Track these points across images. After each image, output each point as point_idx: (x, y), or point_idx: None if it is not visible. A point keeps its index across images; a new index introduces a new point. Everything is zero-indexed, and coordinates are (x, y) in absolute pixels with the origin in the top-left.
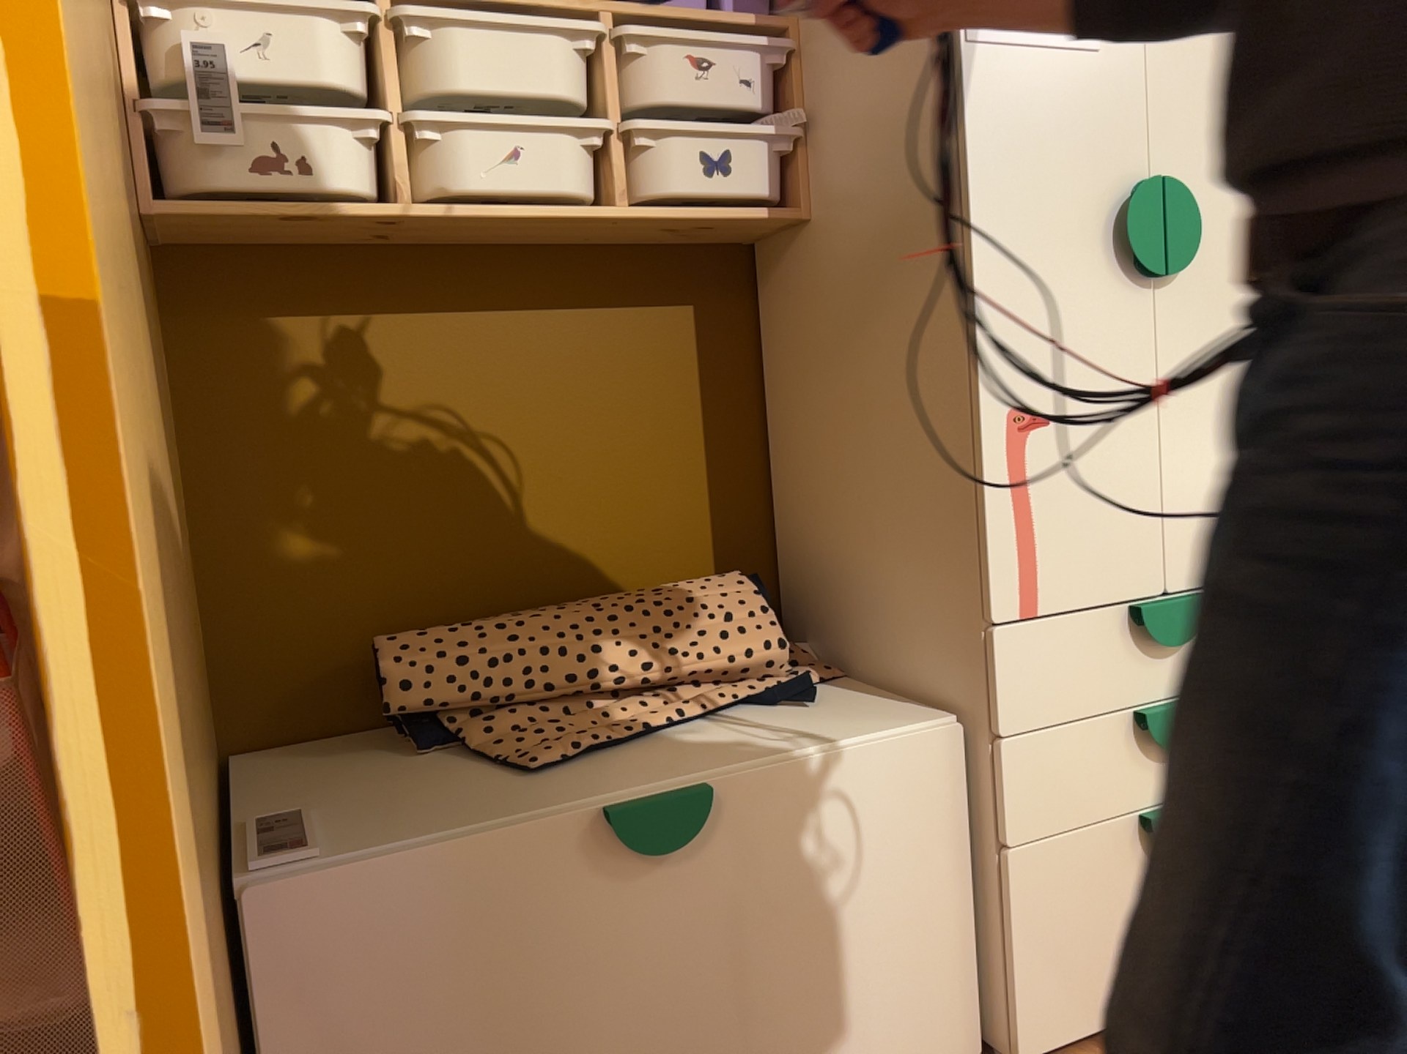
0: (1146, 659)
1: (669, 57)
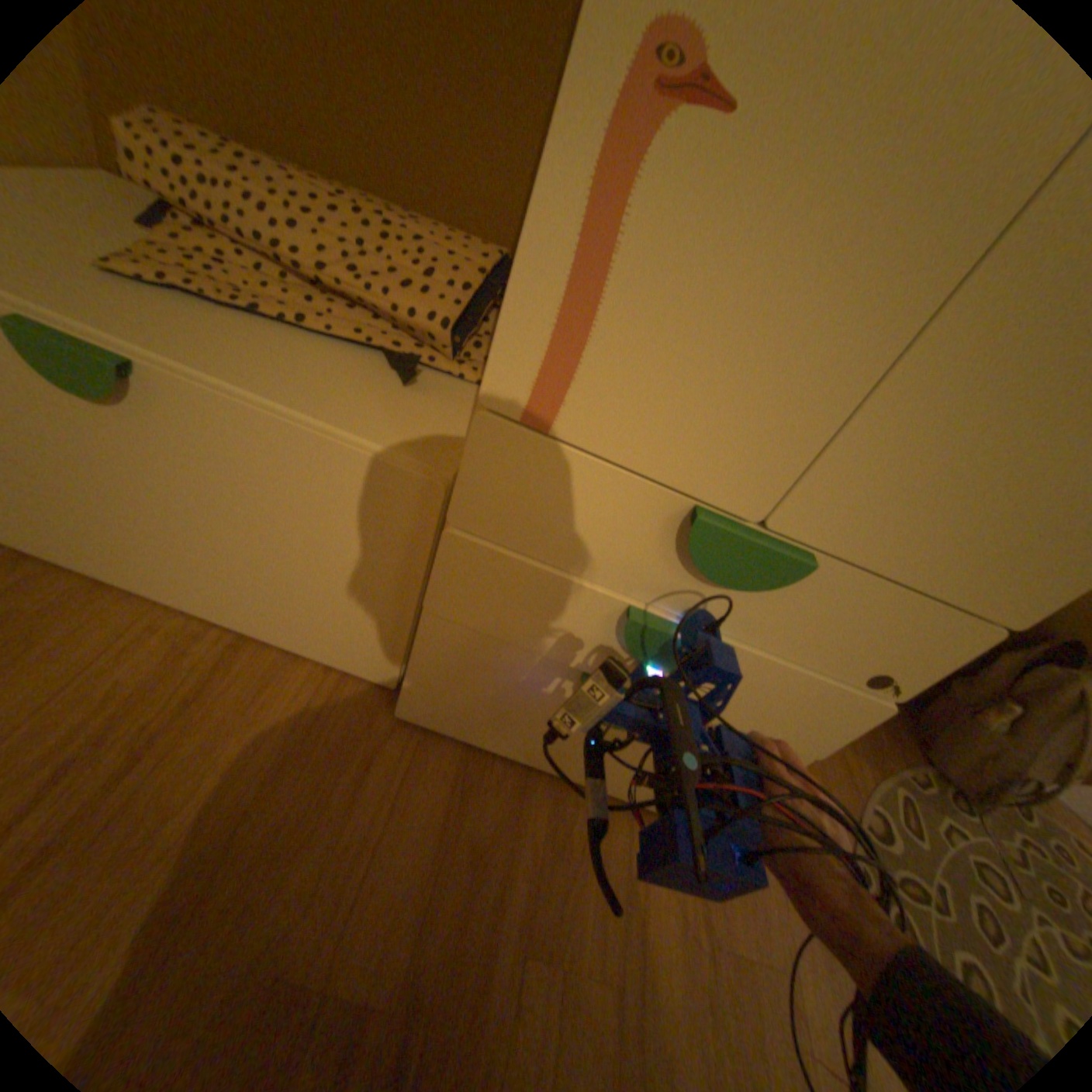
0: (677, 563)
1: None
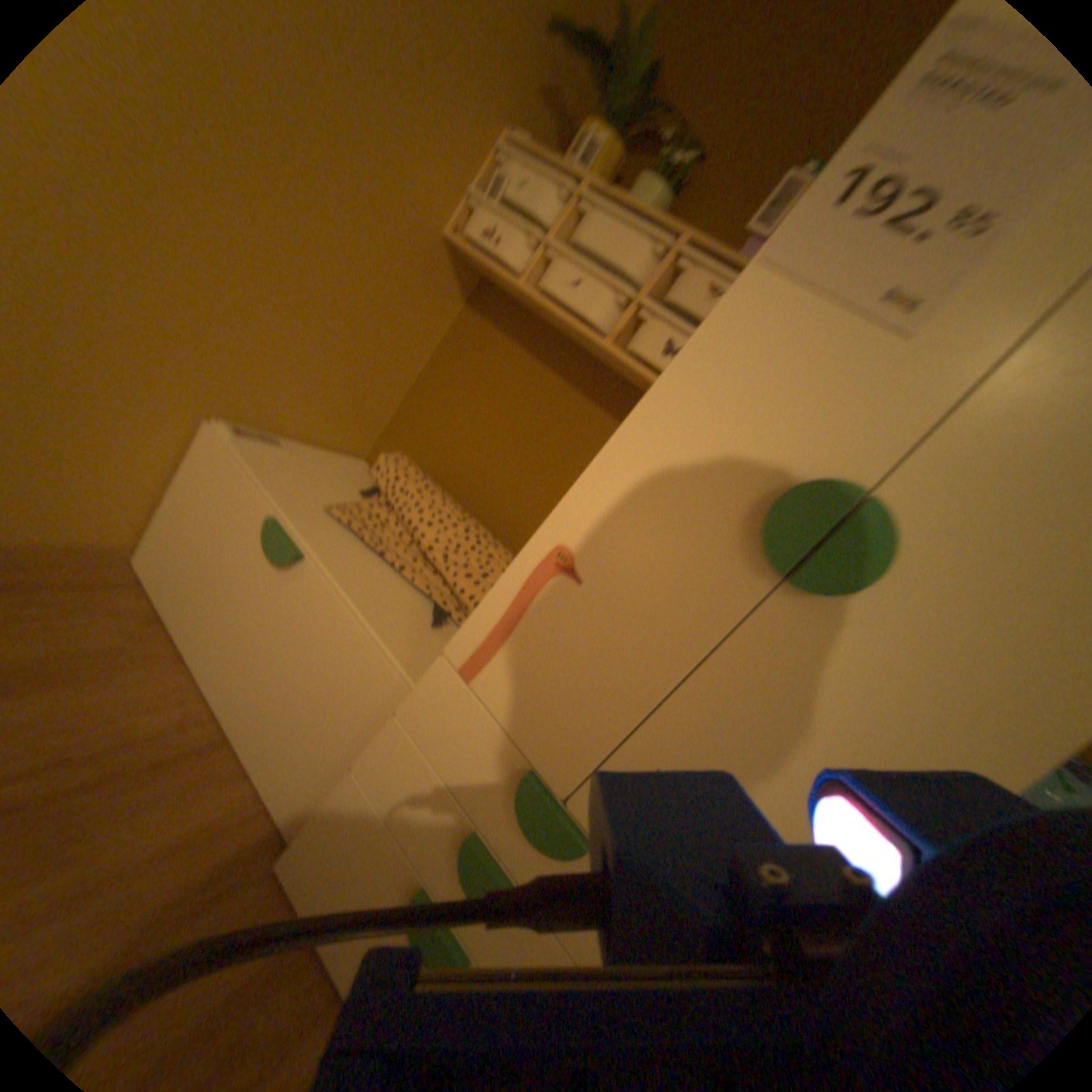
0: (509, 816)
1: (697, 277)
